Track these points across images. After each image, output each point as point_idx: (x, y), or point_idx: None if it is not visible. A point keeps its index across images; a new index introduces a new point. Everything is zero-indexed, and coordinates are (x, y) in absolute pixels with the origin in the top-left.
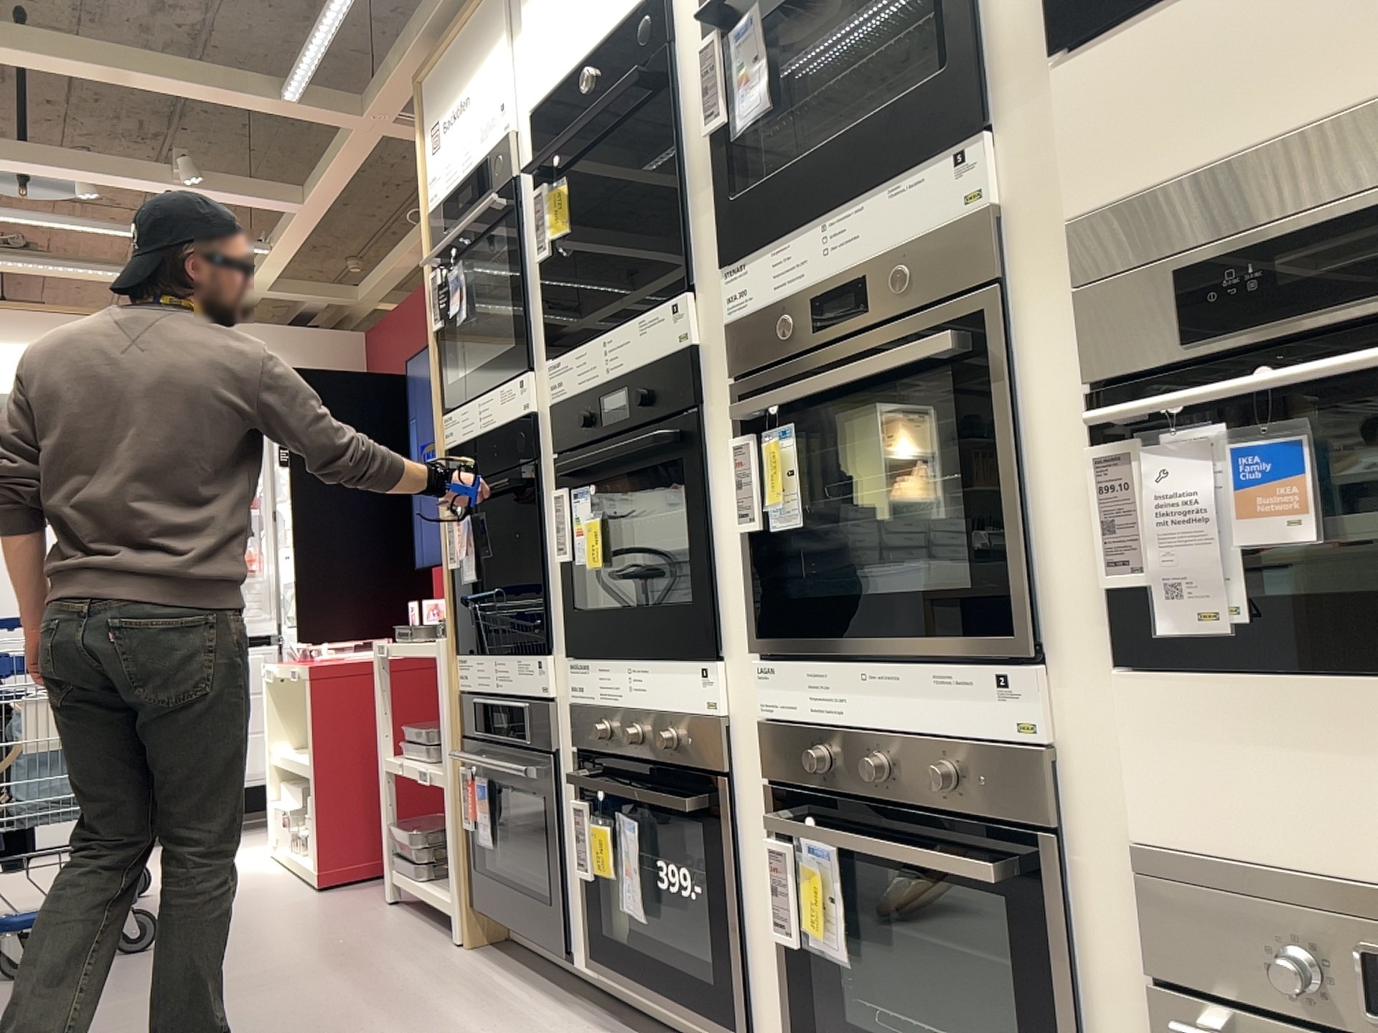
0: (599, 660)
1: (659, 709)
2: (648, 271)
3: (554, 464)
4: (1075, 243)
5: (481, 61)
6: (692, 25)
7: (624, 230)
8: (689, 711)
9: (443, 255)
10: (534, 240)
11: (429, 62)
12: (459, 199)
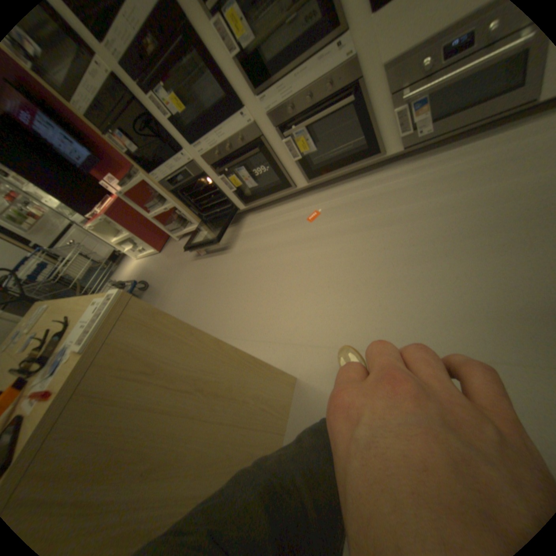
0: (202, 136)
1: (231, 133)
2: None
3: (137, 85)
4: None
5: None
6: None
7: None
8: (242, 126)
9: None
10: None
11: None
12: None
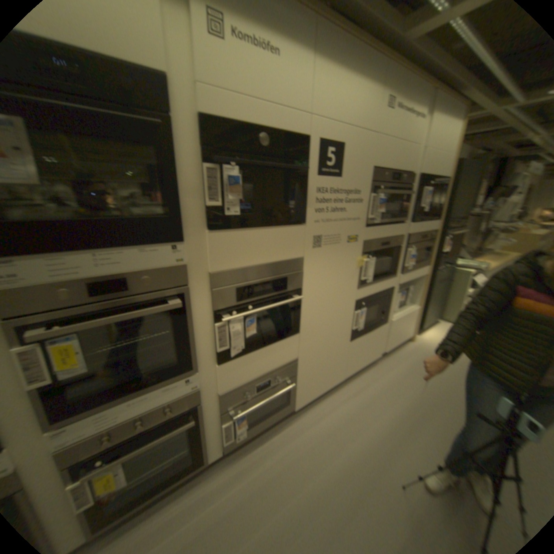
0: None
1: None
2: None
3: None
4: (212, 279)
5: None
6: None
7: None
8: None
9: None
10: None
11: None
12: None
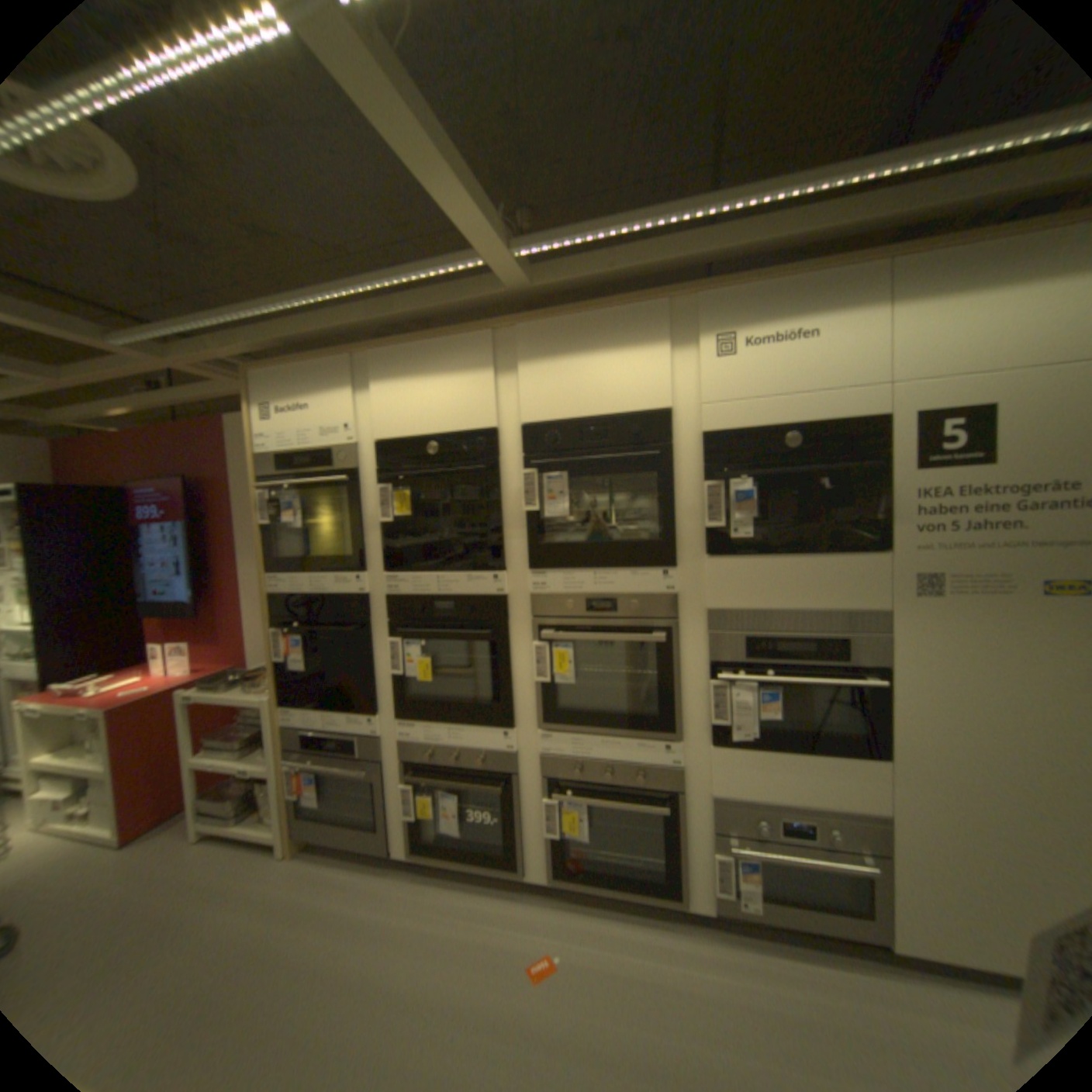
0: (422, 724)
1: (470, 750)
2: (475, 556)
3: (384, 626)
4: (711, 619)
5: (321, 391)
6: (520, 461)
7: (435, 517)
8: (493, 752)
9: (269, 484)
10: (371, 508)
11: (243, 354)
12: (293, 460)
